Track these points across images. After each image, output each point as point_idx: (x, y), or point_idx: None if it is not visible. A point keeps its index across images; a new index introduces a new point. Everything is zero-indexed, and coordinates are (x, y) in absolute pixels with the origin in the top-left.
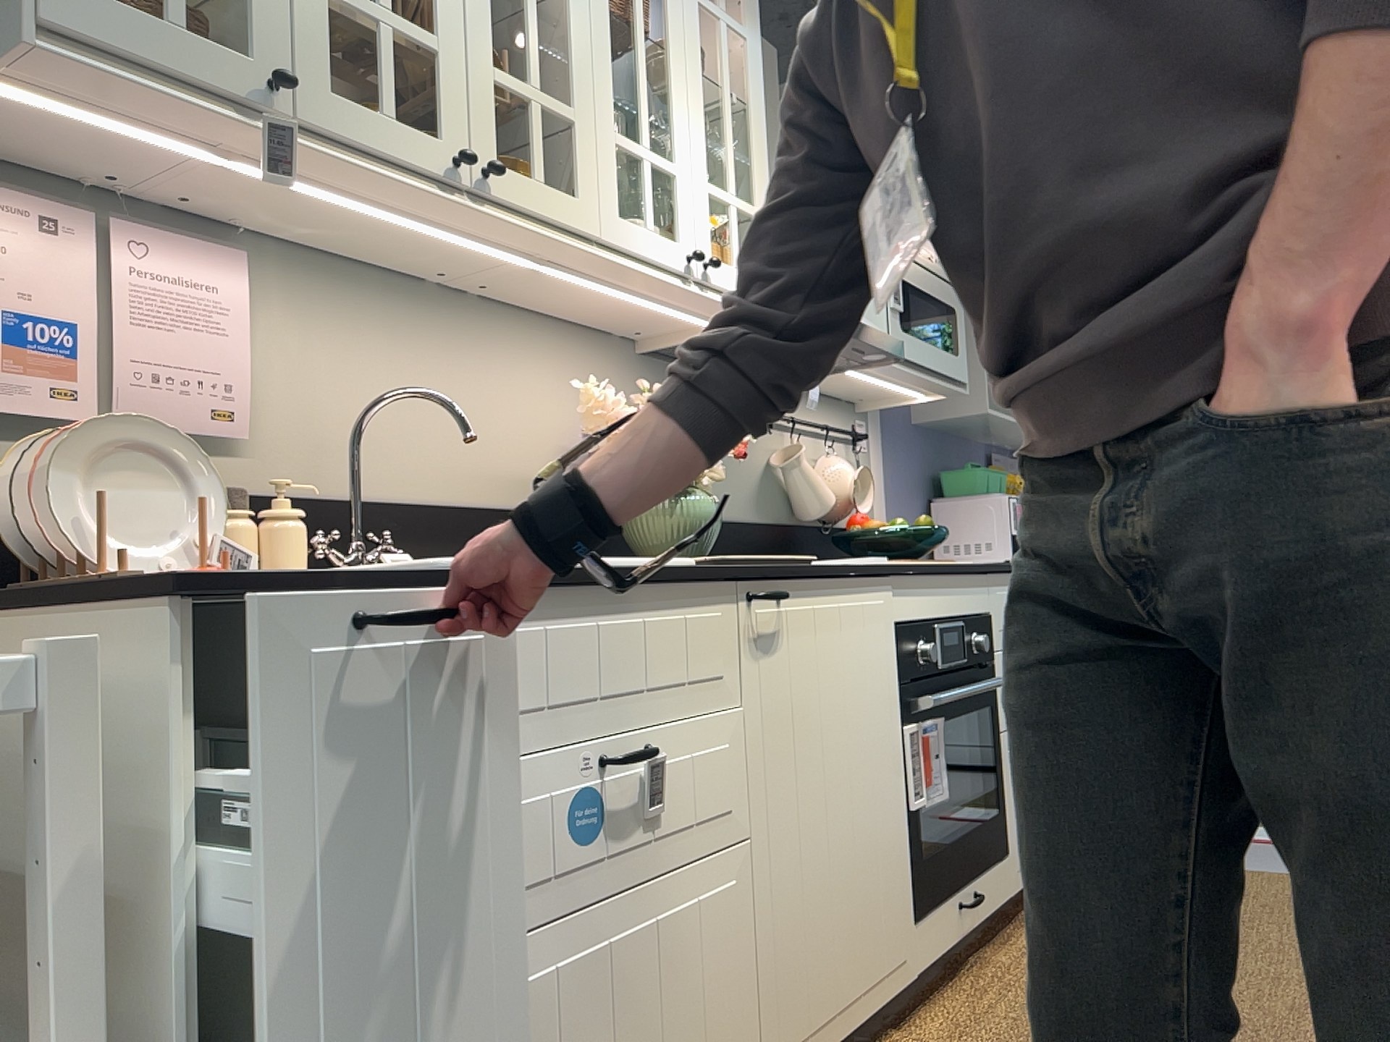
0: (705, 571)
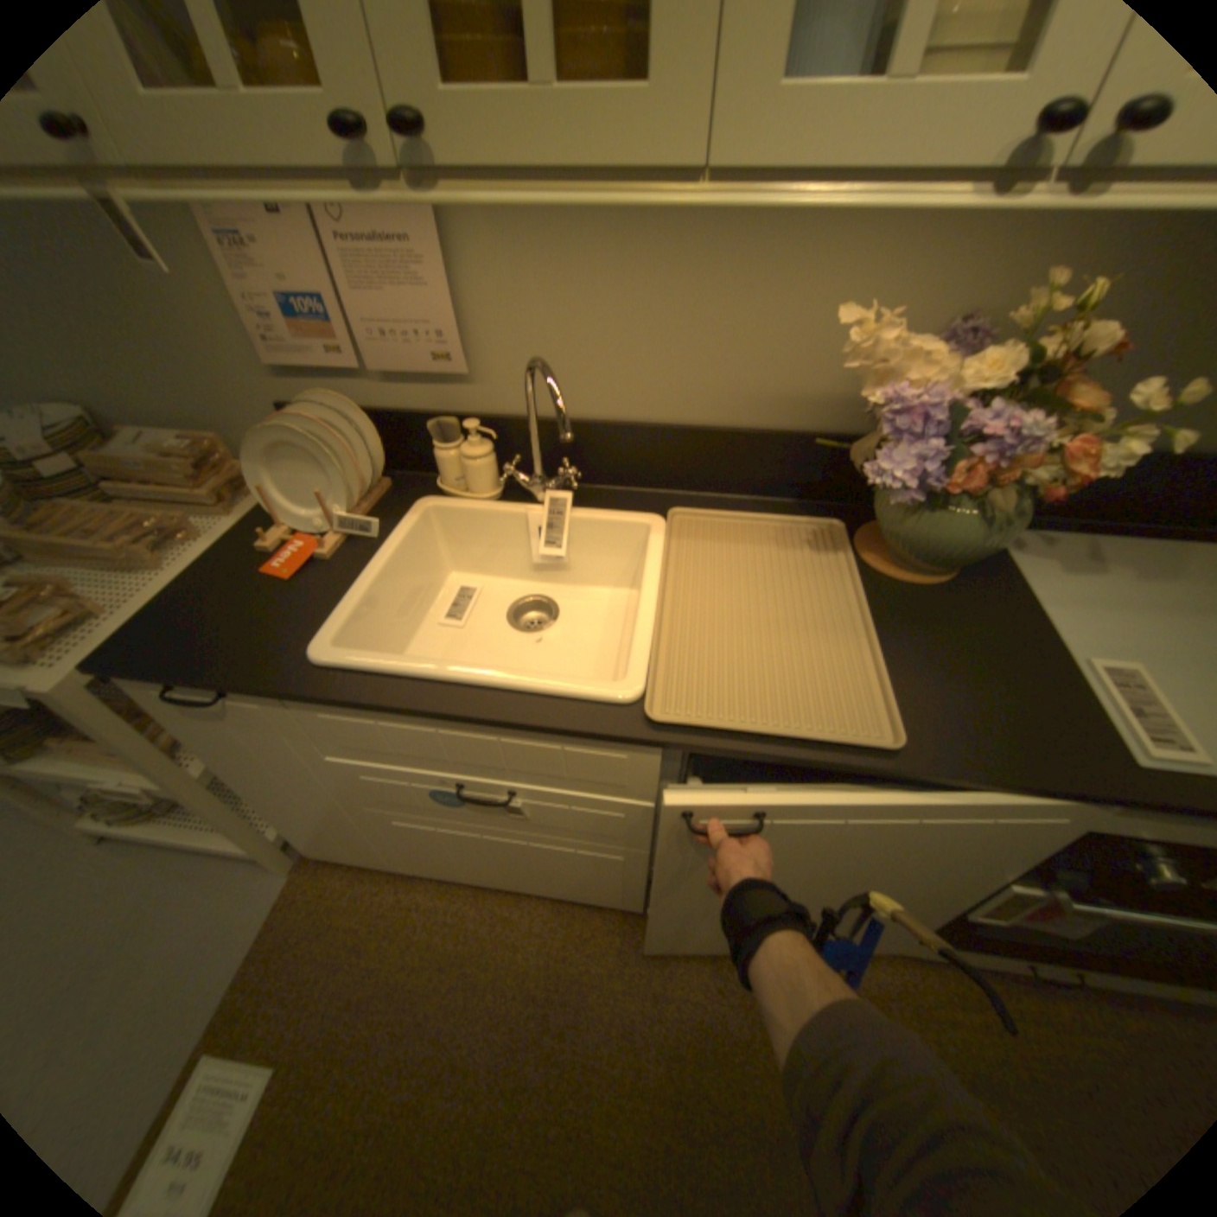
0: (587, 736)
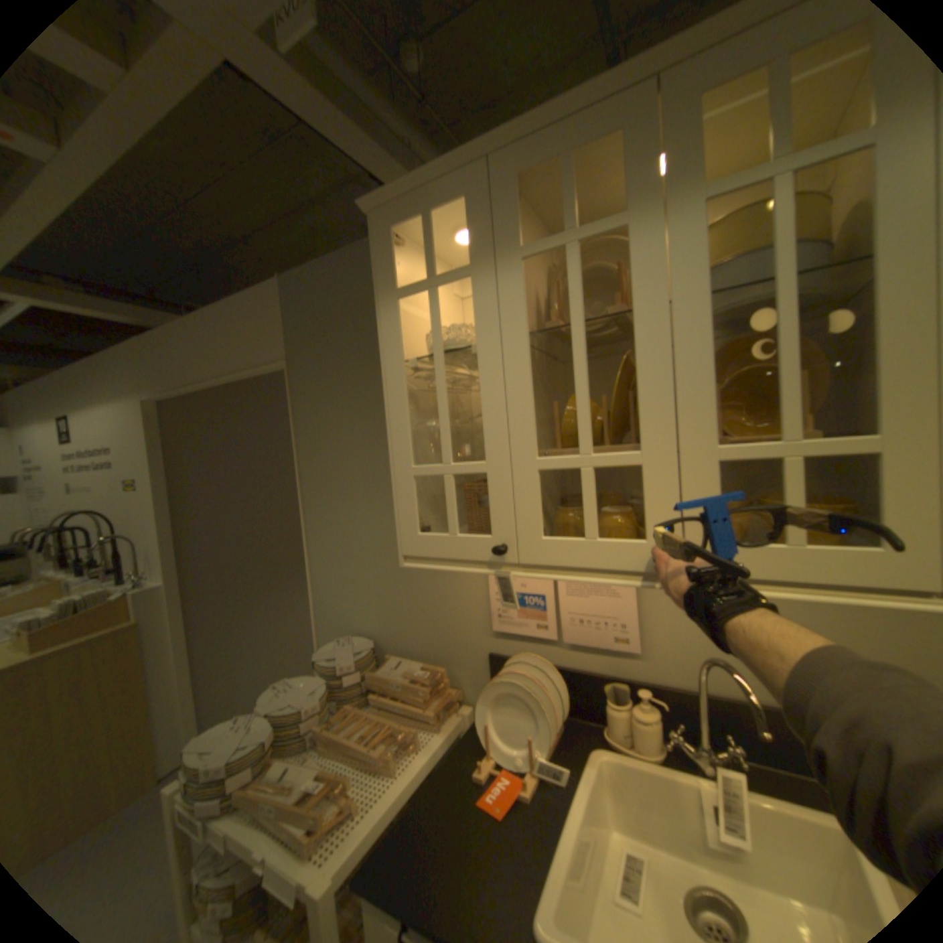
0: None
